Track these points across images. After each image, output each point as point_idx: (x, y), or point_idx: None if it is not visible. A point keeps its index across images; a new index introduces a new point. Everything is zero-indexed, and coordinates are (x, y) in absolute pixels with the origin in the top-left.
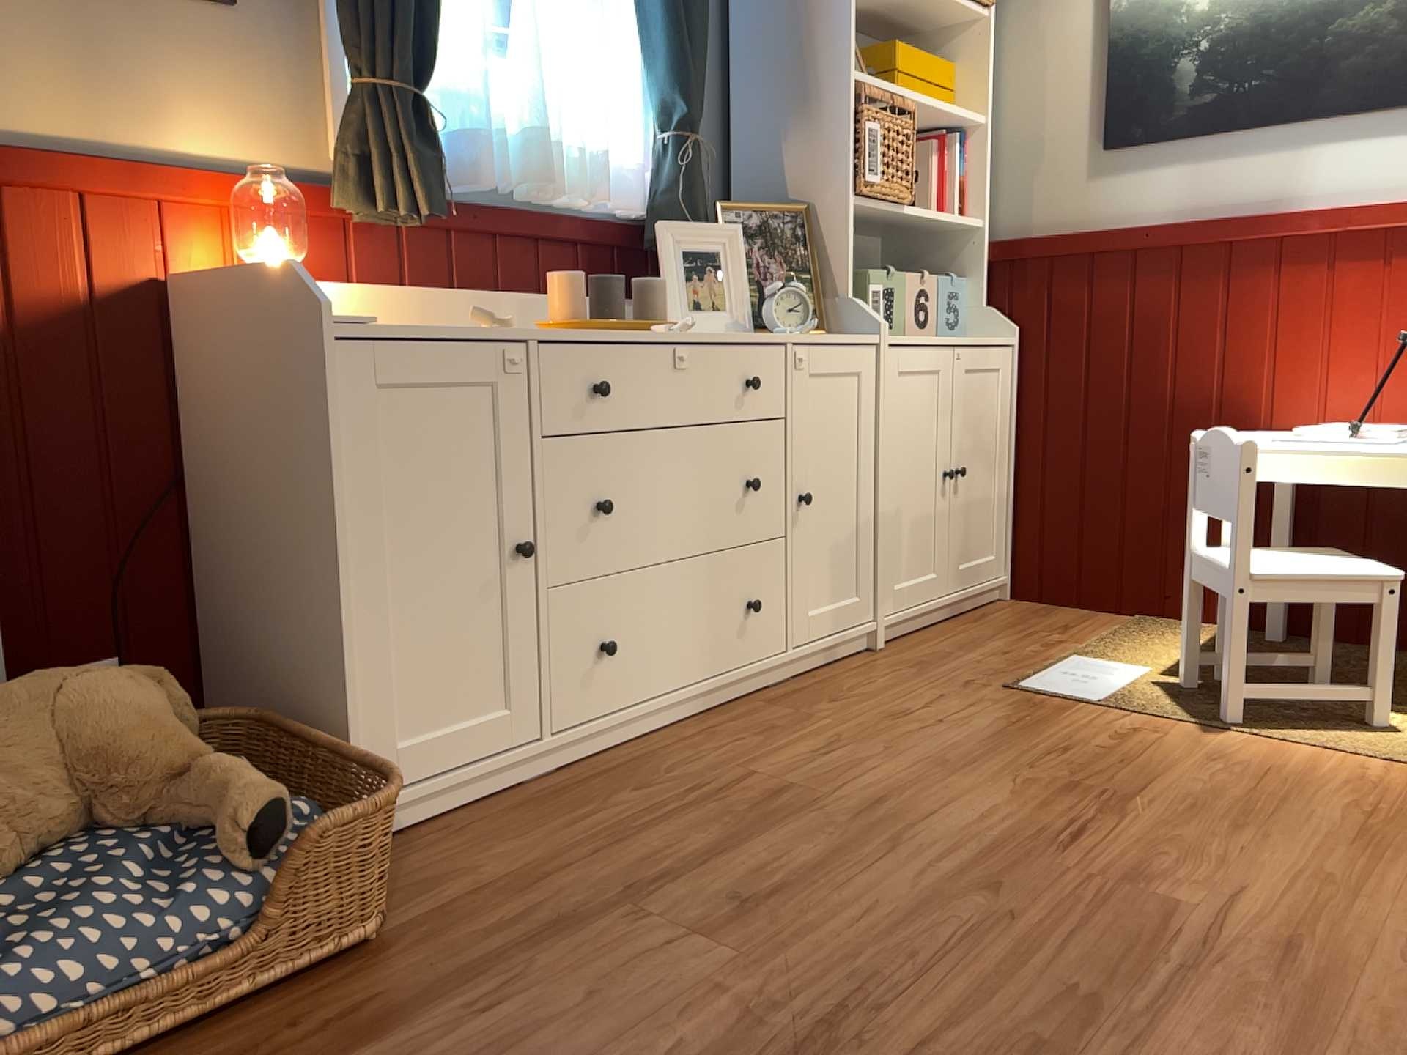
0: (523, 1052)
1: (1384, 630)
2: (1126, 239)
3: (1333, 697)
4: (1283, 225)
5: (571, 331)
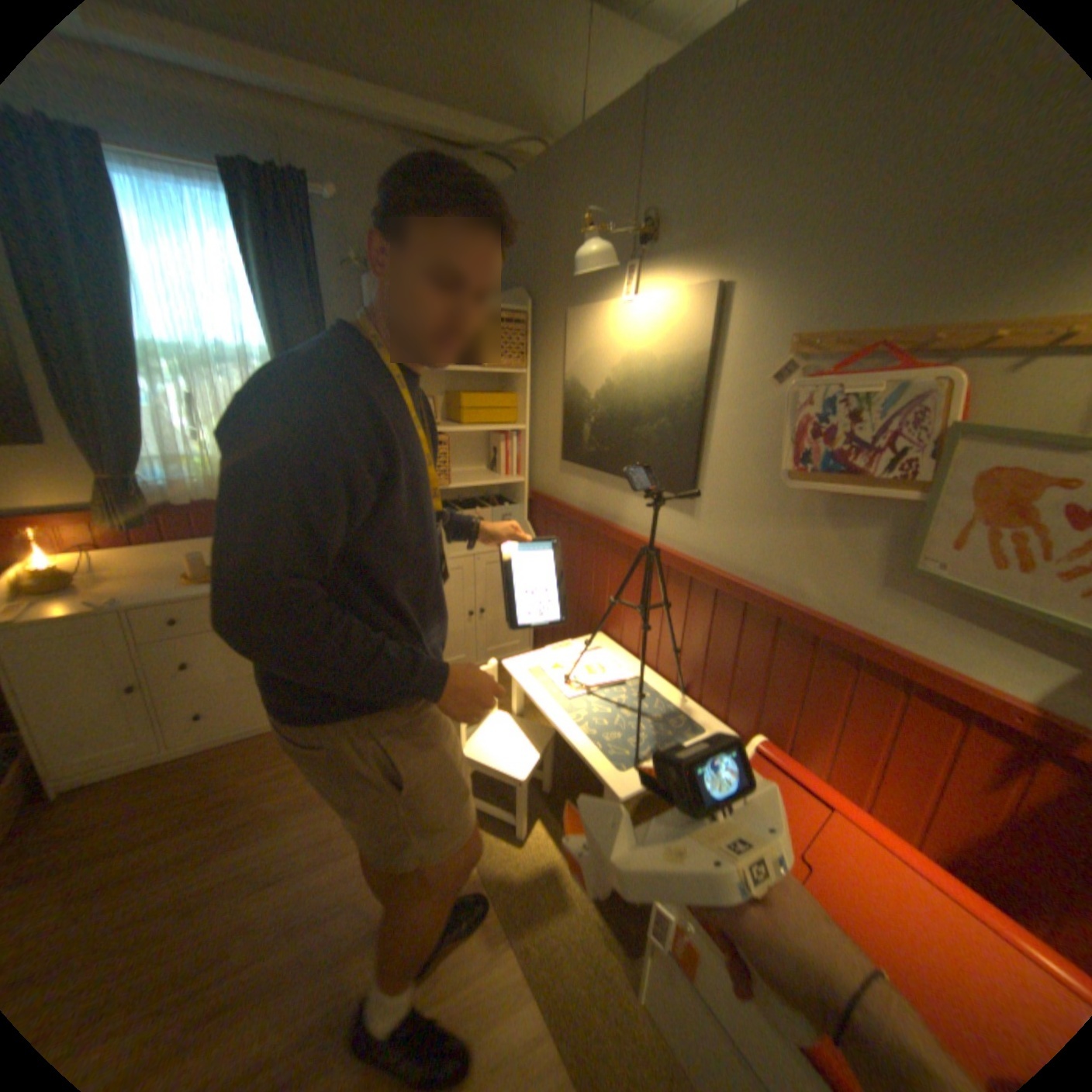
0: None
1: (518, 802)
2: (565, 513)
3: (500, 820)
4: (611, 535)
5: (171, 594)
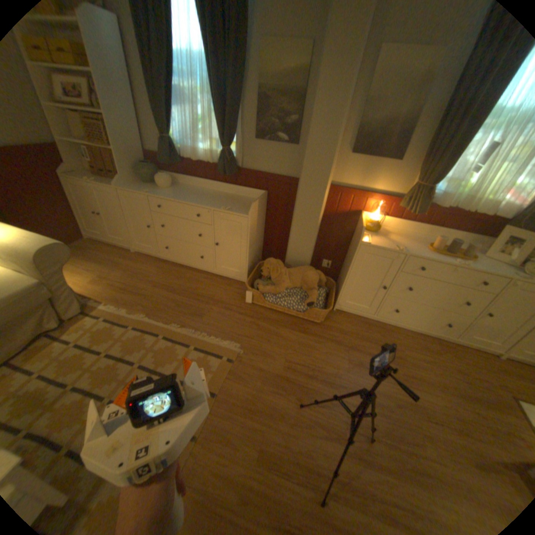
0: (313, 350)
1: None
2: None
3: None
4: None
5: (428, 253)
